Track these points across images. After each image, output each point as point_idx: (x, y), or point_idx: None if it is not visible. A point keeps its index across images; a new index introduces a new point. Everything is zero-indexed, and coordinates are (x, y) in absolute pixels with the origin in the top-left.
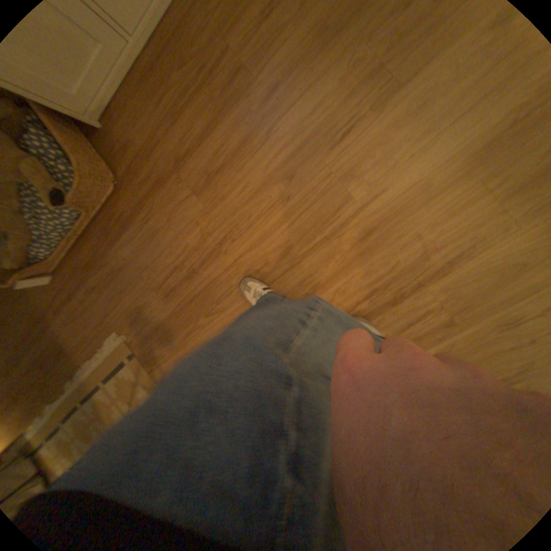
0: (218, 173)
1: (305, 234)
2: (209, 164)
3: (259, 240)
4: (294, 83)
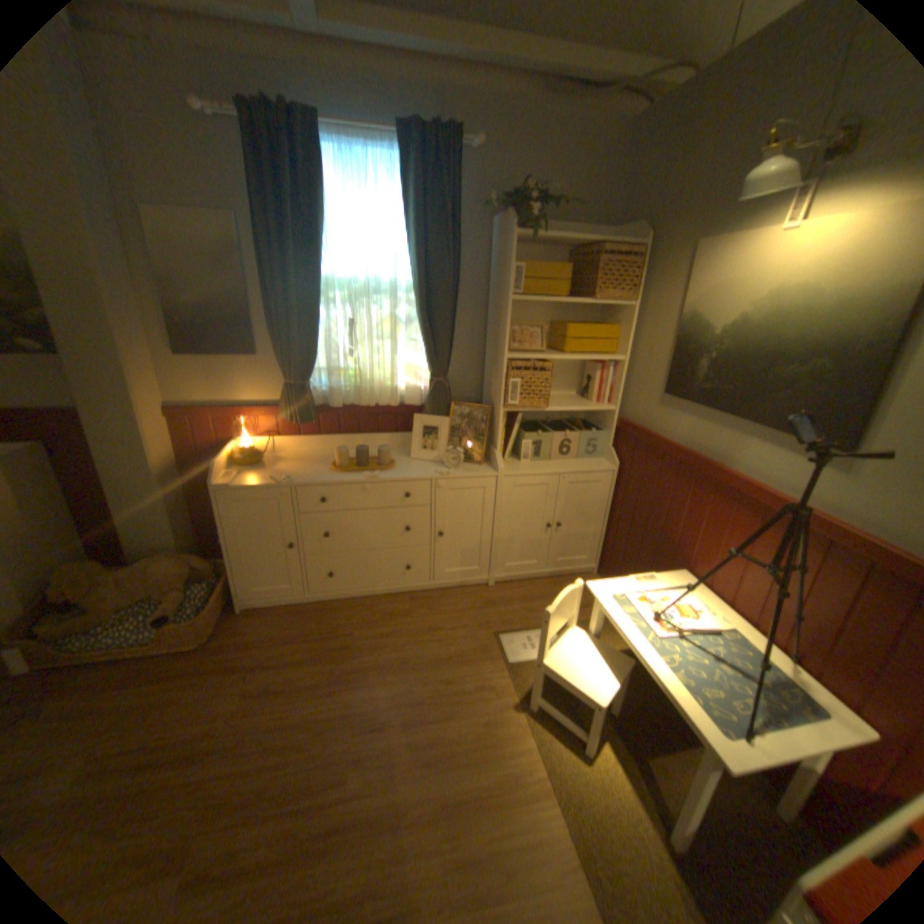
0: (272, 699)
1: (284, 799)
2: (273, 689)
3: (242, 779)
4: (369, 680)
